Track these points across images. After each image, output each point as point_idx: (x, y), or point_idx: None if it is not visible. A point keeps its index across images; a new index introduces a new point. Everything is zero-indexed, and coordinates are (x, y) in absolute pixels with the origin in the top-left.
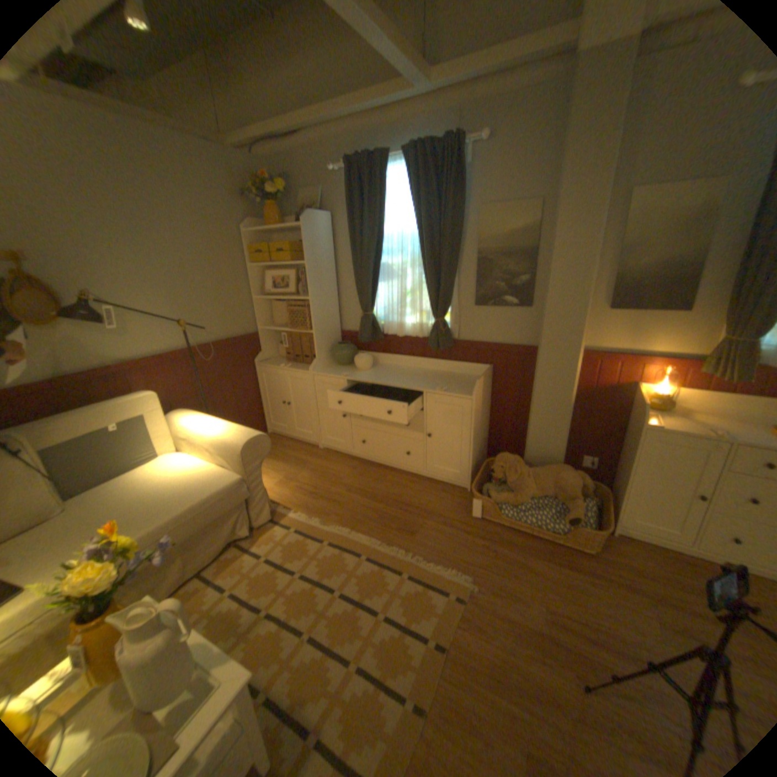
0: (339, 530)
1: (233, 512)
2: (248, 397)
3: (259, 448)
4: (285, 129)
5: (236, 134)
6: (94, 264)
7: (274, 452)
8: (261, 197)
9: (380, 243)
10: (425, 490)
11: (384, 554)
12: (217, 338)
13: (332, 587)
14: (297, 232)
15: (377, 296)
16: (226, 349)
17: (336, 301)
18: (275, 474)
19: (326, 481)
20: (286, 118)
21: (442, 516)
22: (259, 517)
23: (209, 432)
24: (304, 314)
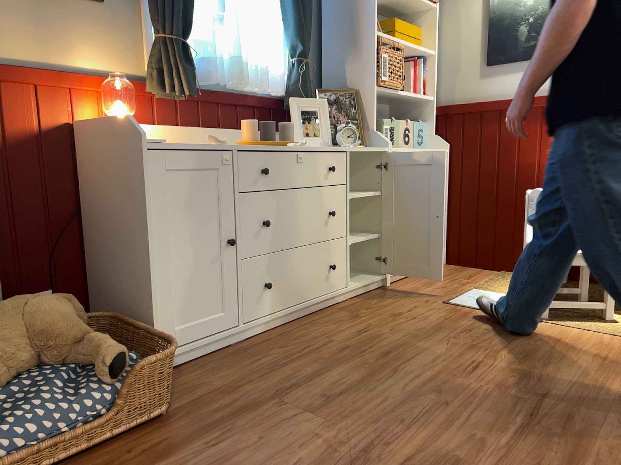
0: None
1: None
2: None
3: None
4: None
5: None
6: None
7: None
8: None
9: None
10: None
11: None
12: None
13: None
14: None
15: None
16: None
17: None
18: None
19: None
20: None
21: None
22: None
23: None
24: None
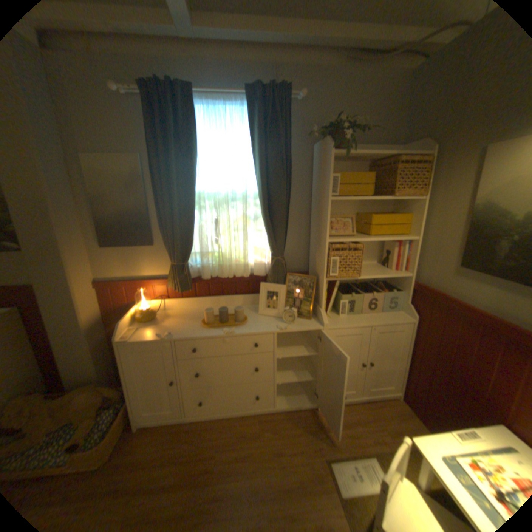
0: None
1: None
2: None
3: None
4: None
5: None
6: None
7: None
8: None
9: None
10: None
11: None
12: None
13: None
14: None
15: None
16: None
17: None
18: None
19: None
20: None
21: None
22: None
23: None
24: None
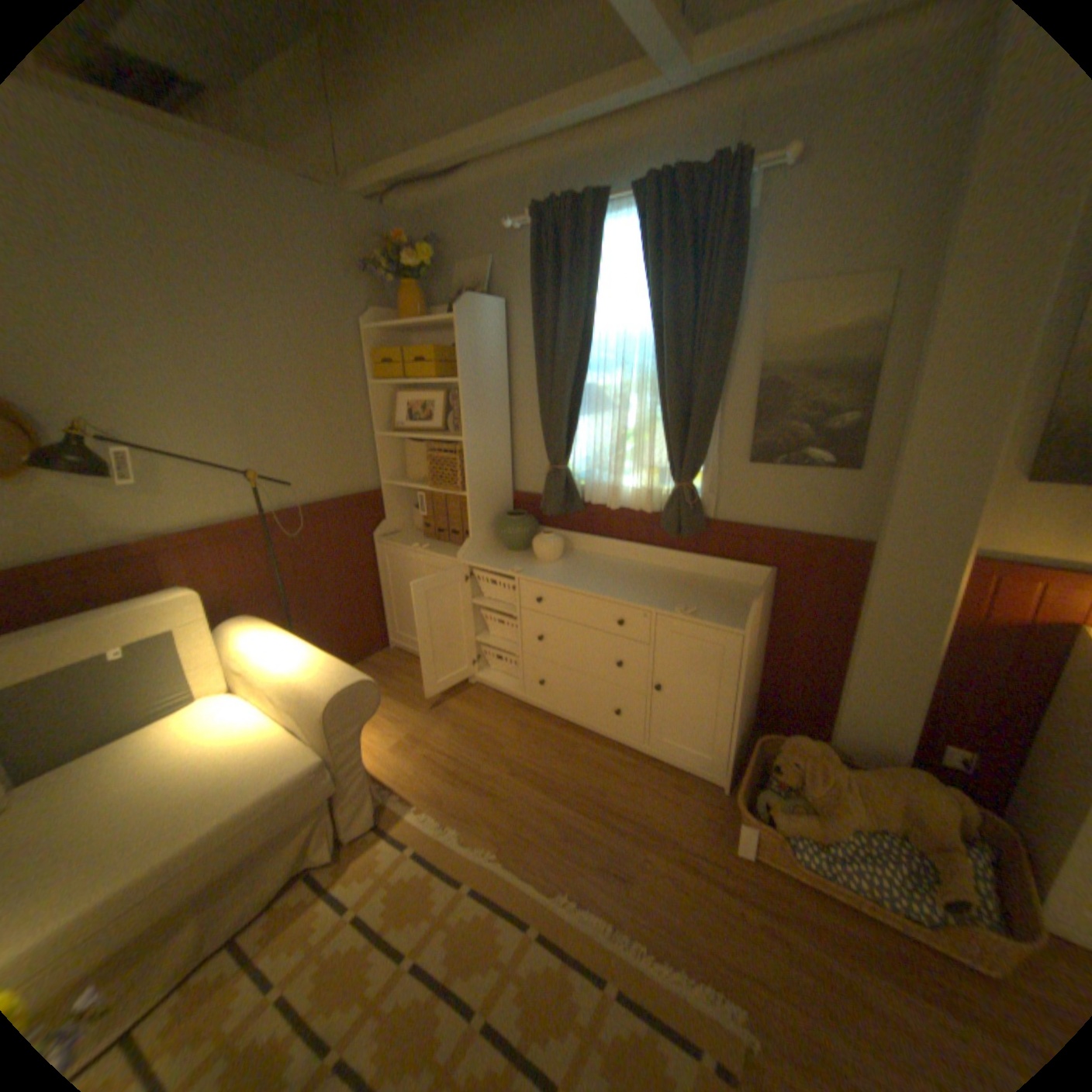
0: (492, 860)
1: (304, 821)
2: (360, 592)
3: (358, 705)
4: (439, 164)
5: (363, 175)
6: (107, 376)
7: (397, 685)
8: (397, 275)
9: (585, 350)
10: (646, 784)
11: (572, 929)
12: (314, 498)
13: (471, 1001)
14: (451, 330)
15: (576, 439)
16: (328, 515)
17: (508, 443)
18: (393, 727)
19: (476, 748)
20: (441, 145)
21: (680, 845)
22: (353, 824)
23: (278, 669)
24: (455, 462)
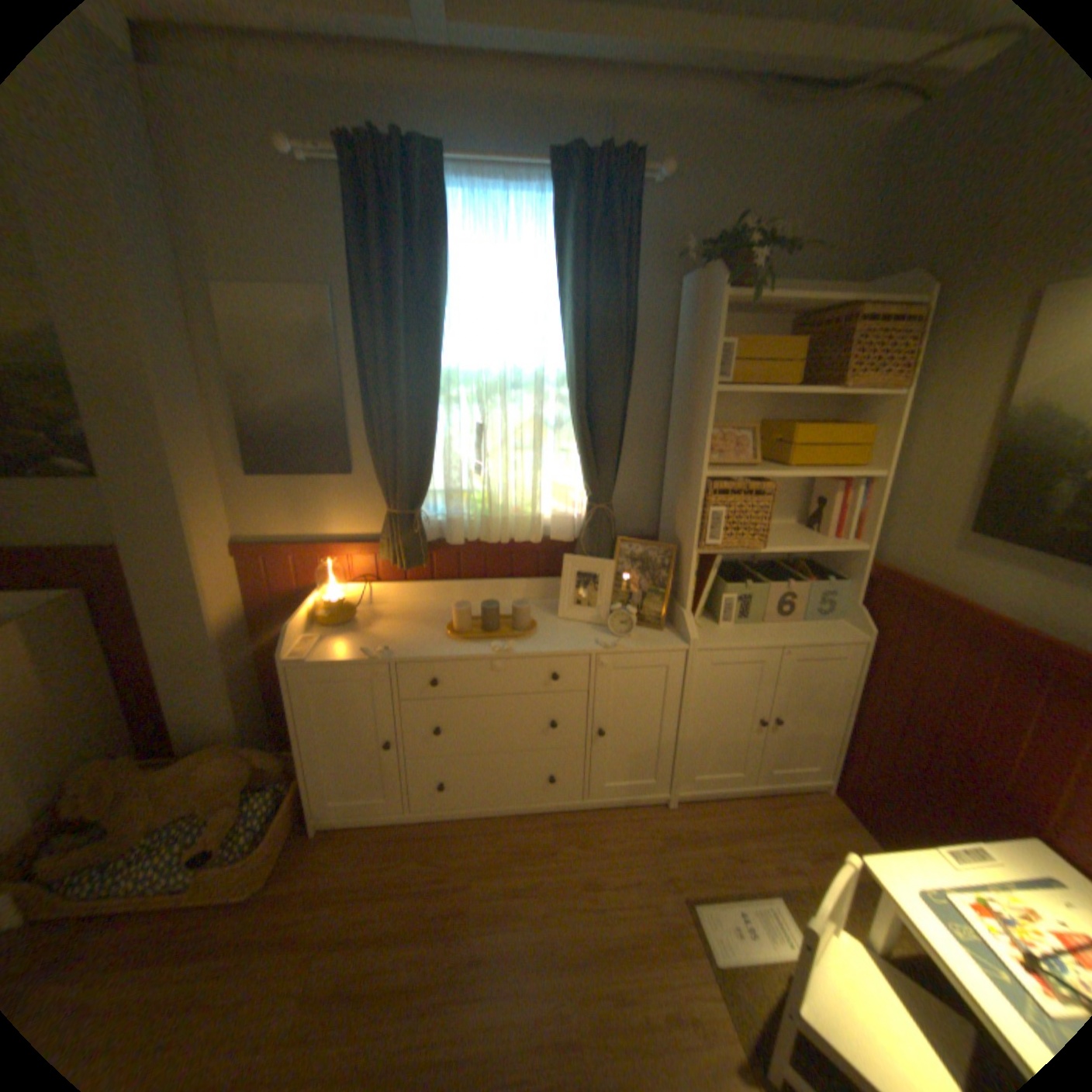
0: None
1: None
2: None
3: None
4: None
5: None
6: None
7: None
8: None
9: None
10: None
11: None
12: None
13: None
14: None
15: None
16: None
17: None
18: None
19: None
20: None
21: None
22: None
23: None
24: None
